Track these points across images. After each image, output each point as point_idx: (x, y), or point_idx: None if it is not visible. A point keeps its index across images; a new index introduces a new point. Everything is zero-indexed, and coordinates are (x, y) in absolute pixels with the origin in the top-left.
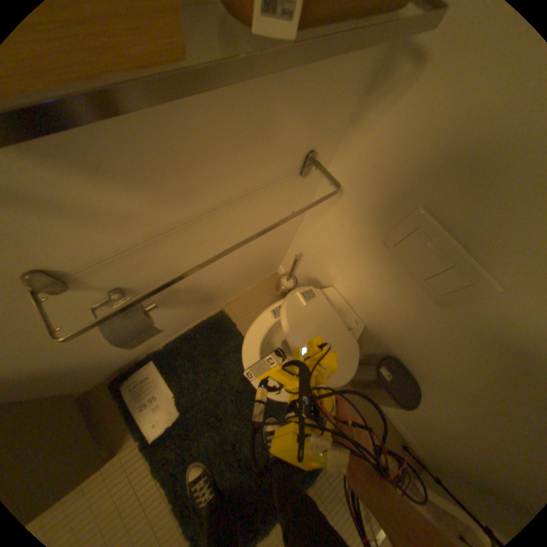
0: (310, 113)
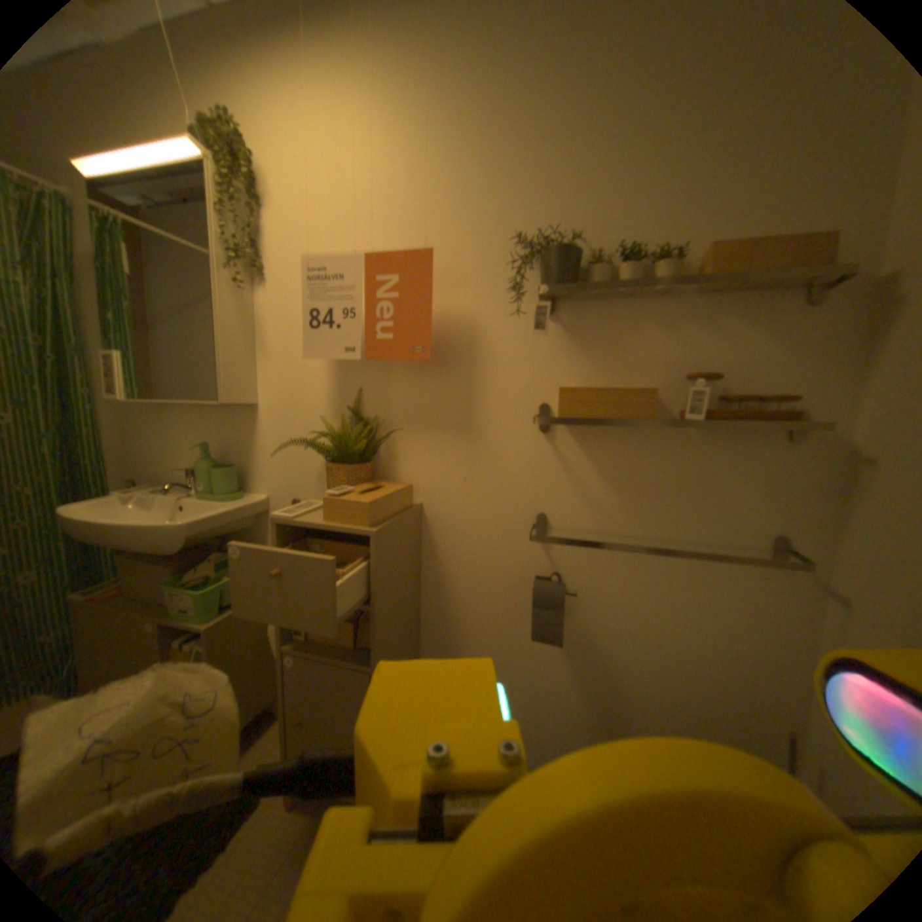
0: (770, 495)
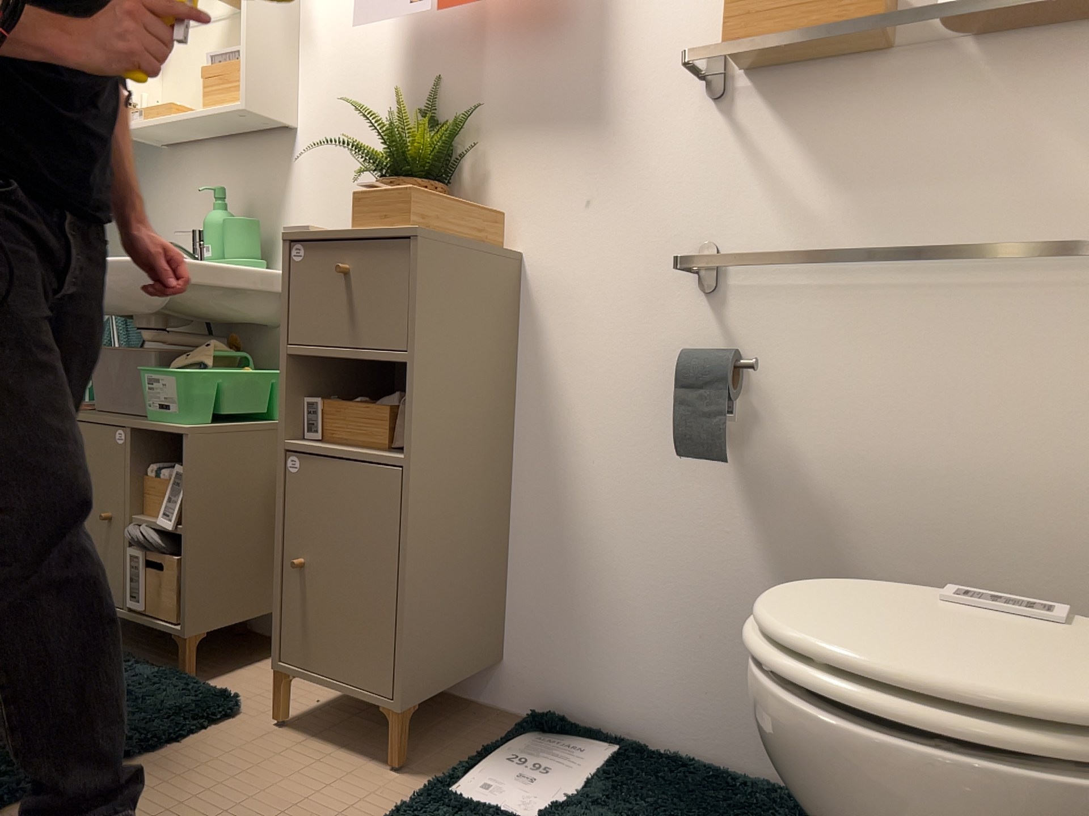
0: None
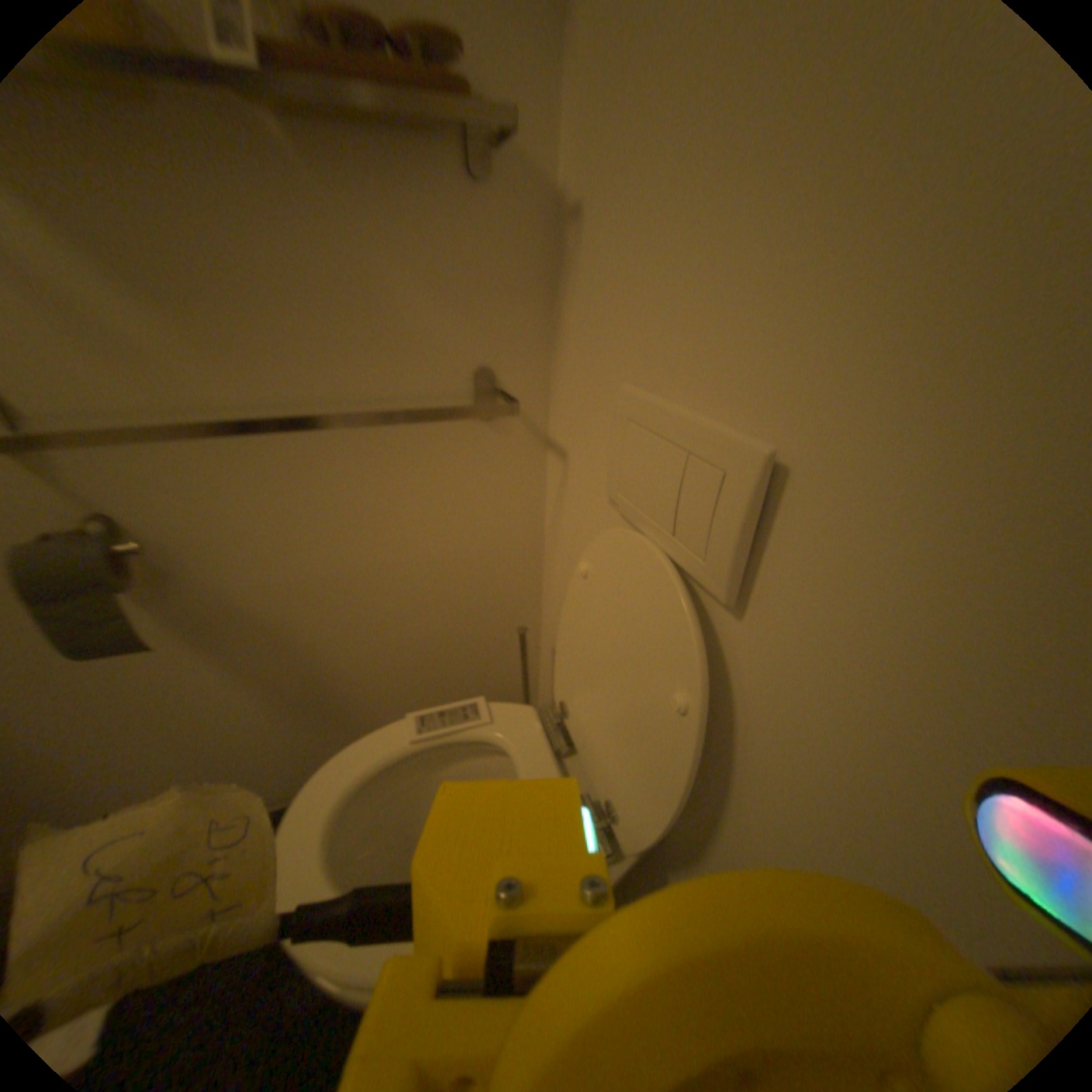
0: (457, 295)
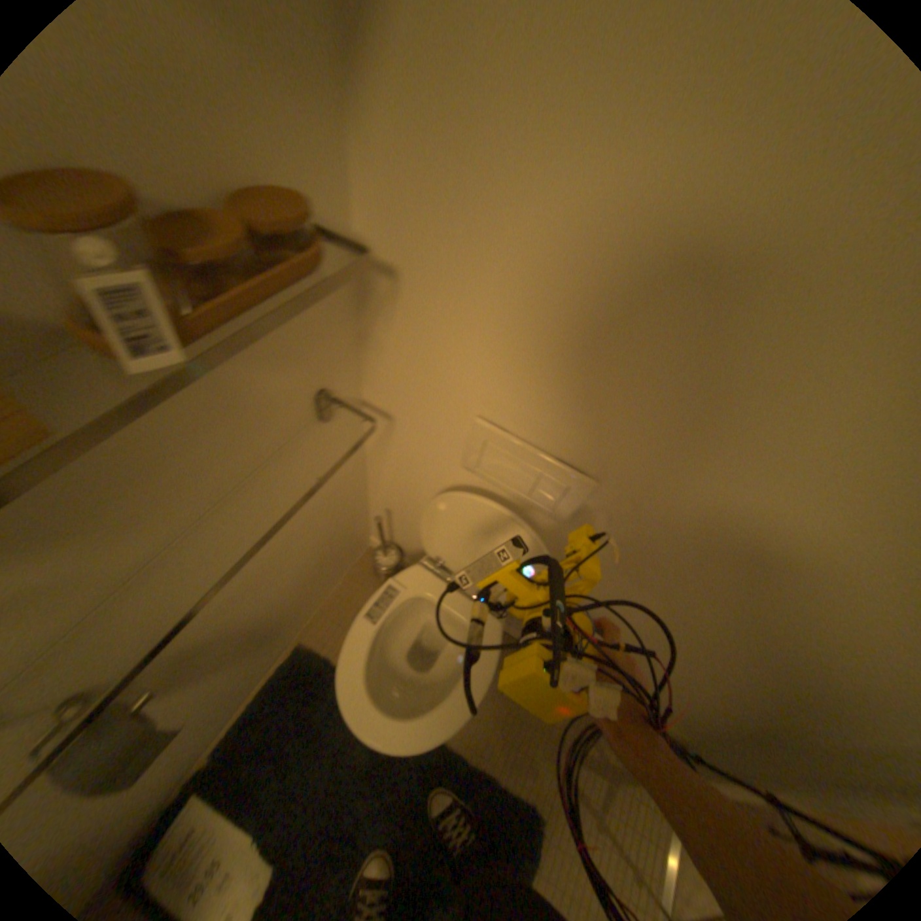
0: (292, 359)
